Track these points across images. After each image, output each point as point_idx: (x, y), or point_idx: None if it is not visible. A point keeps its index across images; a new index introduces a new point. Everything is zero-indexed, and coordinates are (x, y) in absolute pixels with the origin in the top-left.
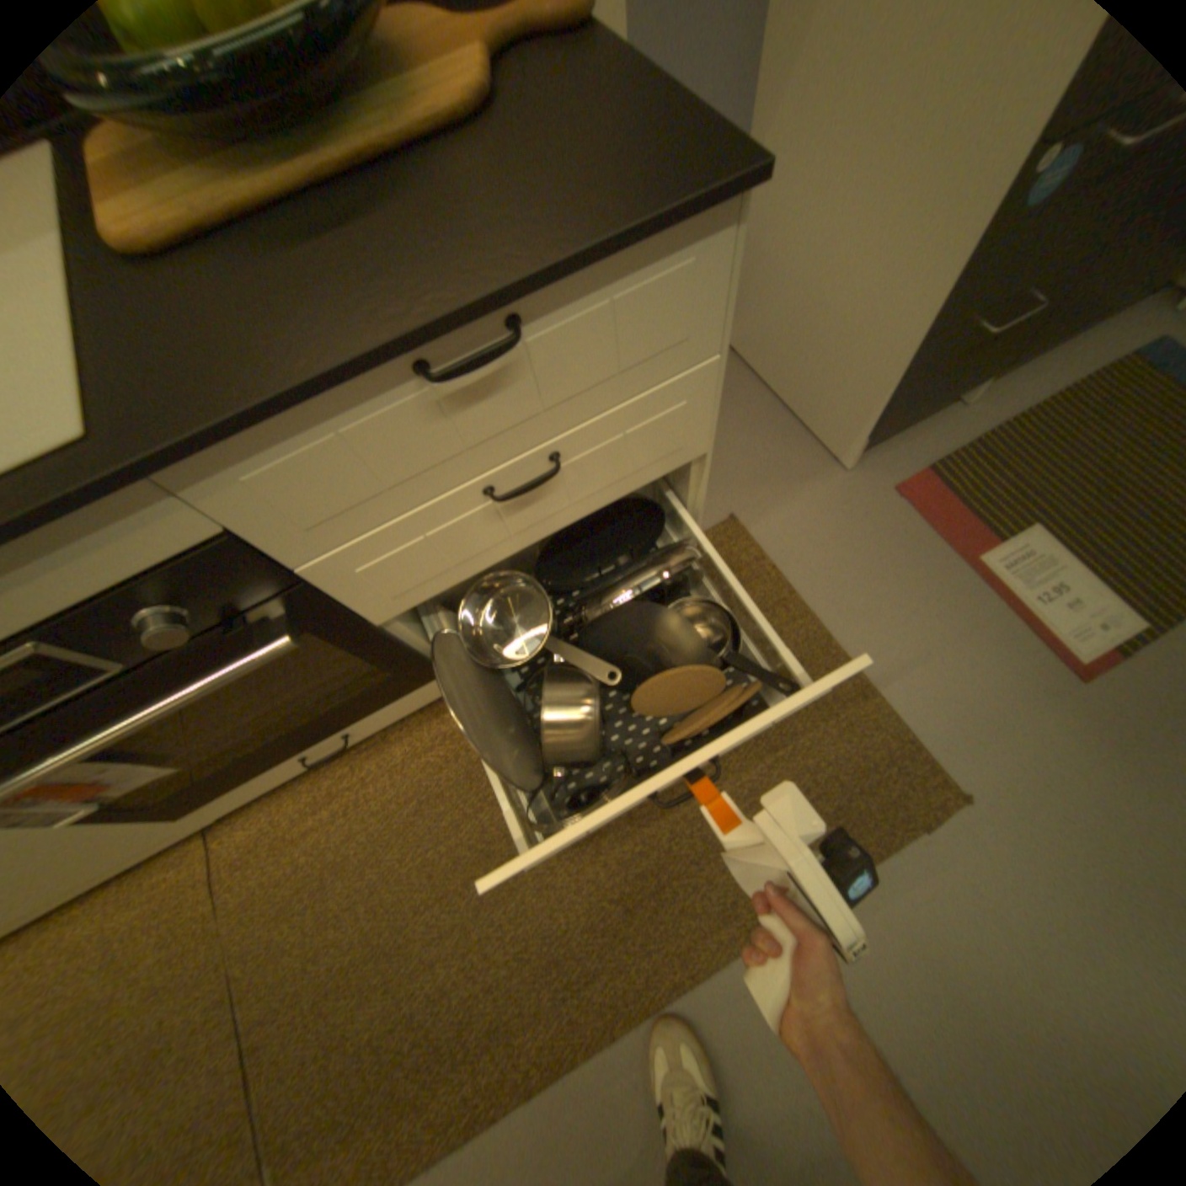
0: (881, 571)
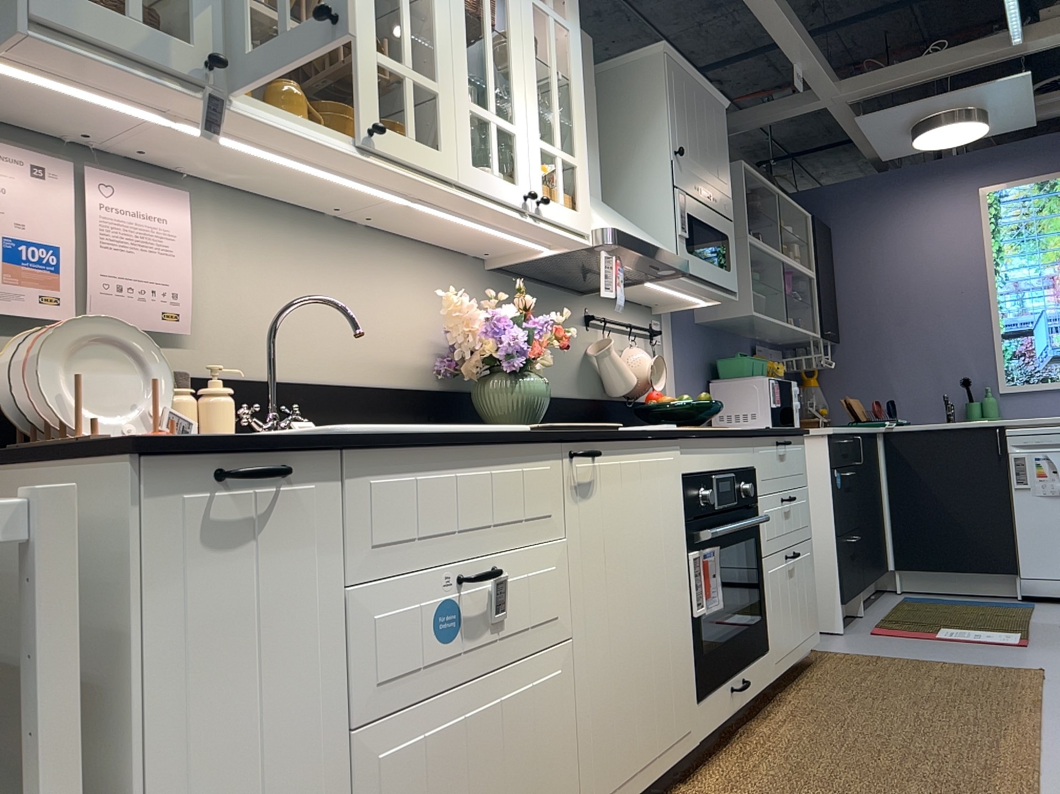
0: (905, 646)
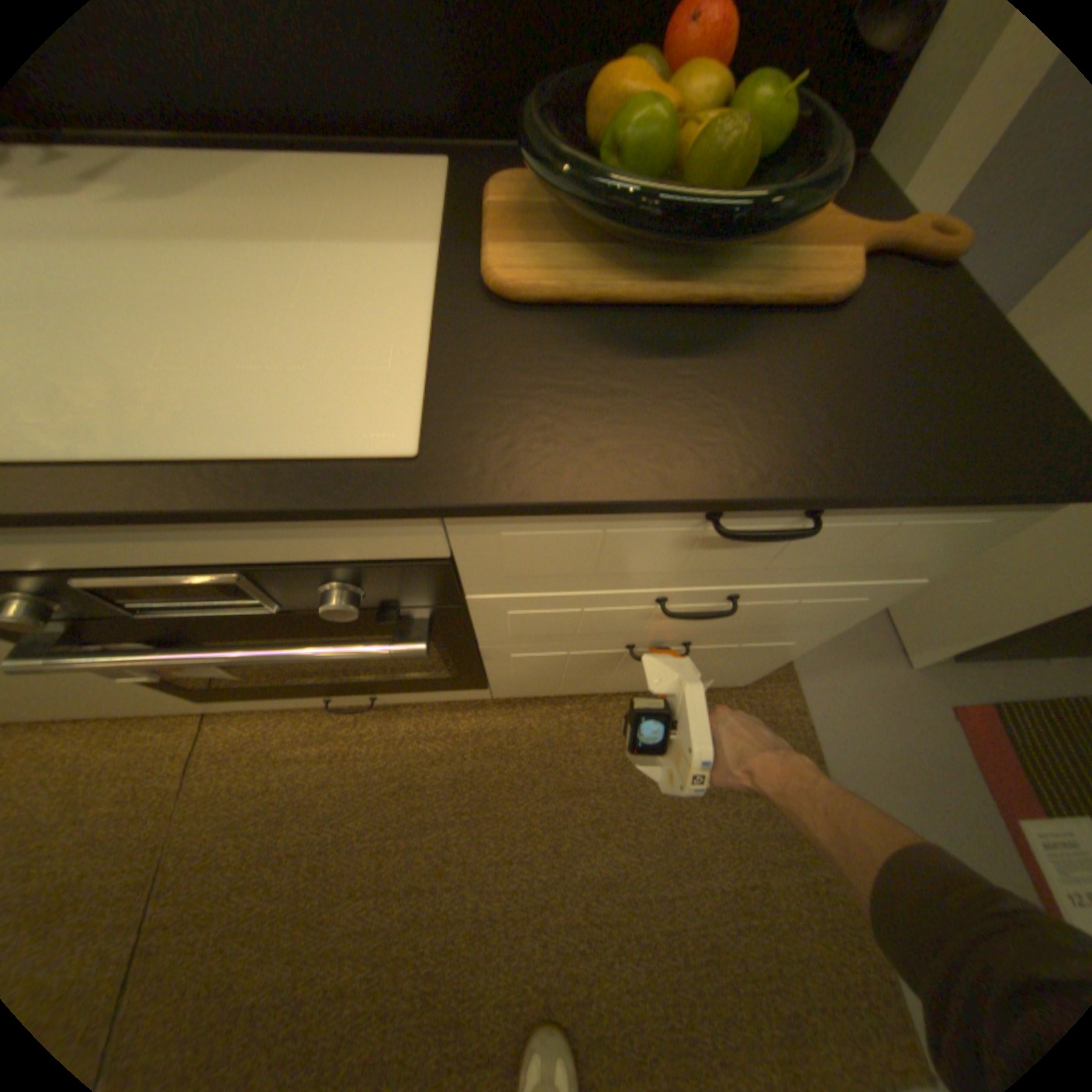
0: (916, 785)
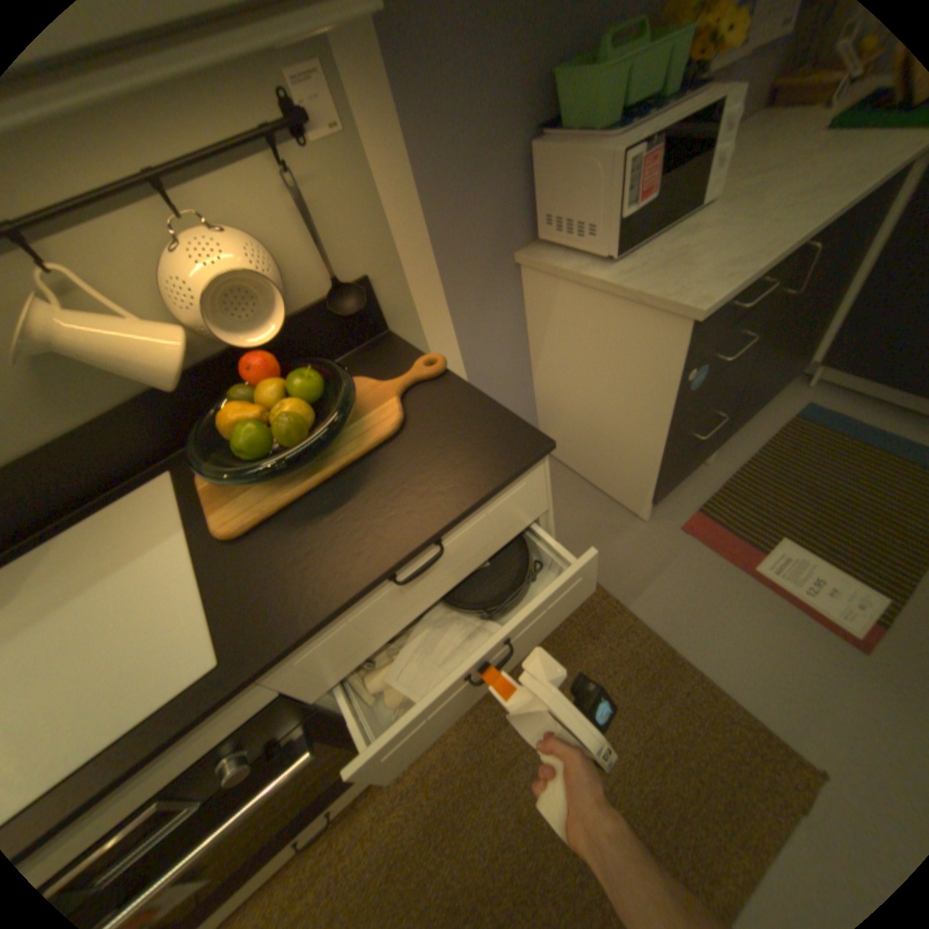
0: (692, 592)
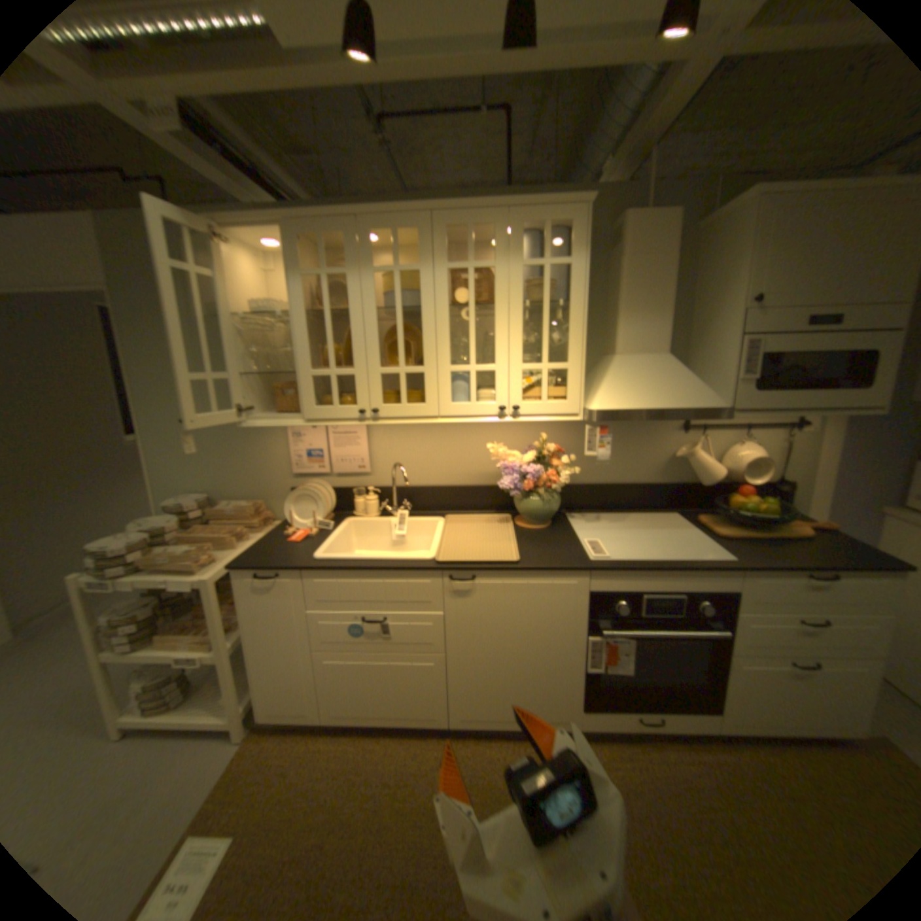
0: None
